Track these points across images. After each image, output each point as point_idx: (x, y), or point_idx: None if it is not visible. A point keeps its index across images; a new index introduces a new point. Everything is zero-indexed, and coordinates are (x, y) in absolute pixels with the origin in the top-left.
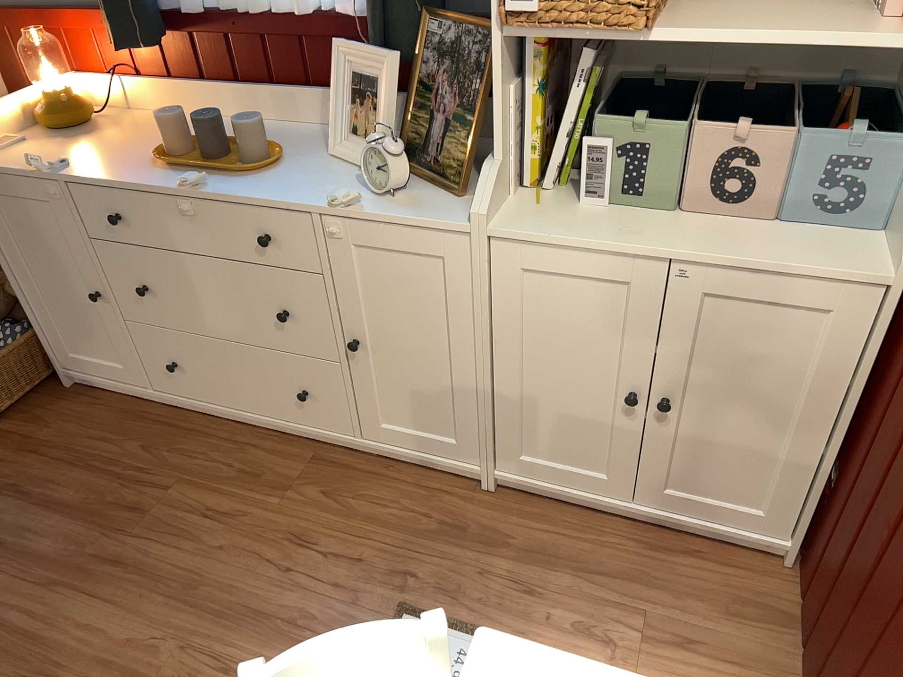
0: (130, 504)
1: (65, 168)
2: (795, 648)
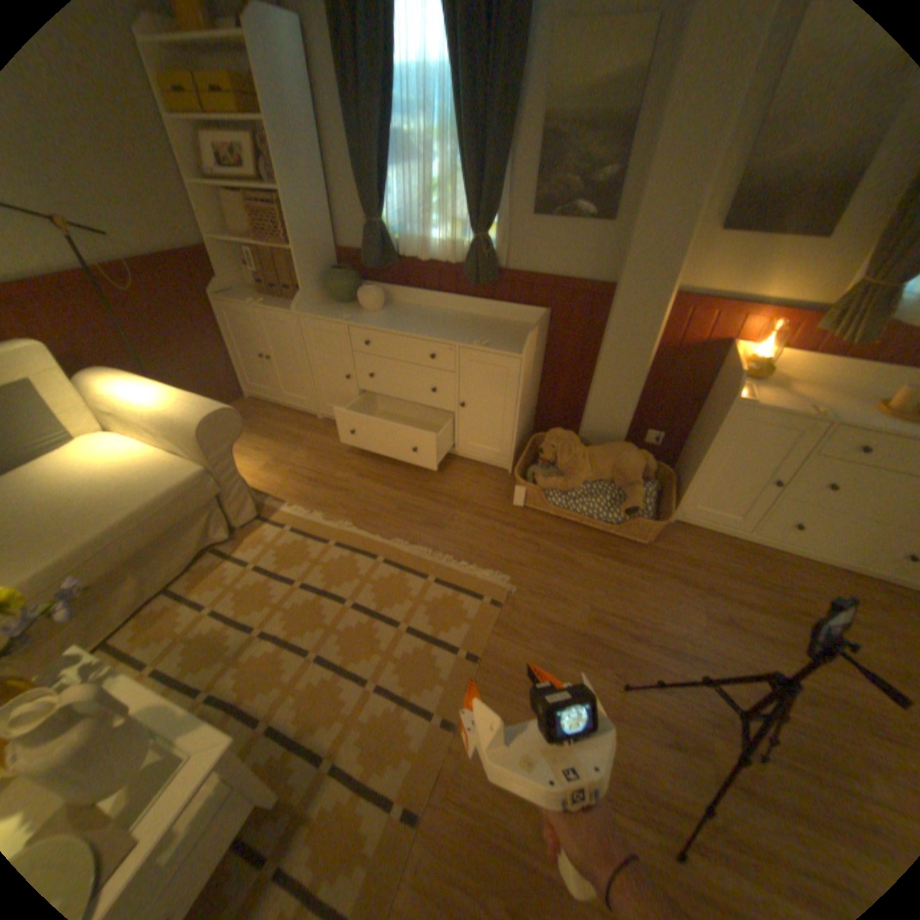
0: (800, 614)
1: (832, 413)
2: None
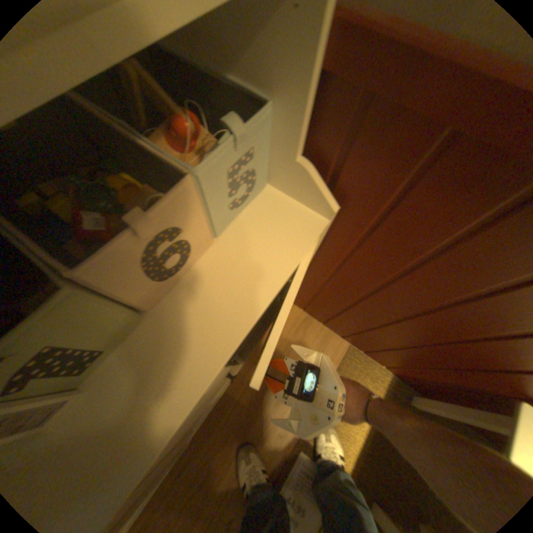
0: None
1: None
2: (324, 326)
